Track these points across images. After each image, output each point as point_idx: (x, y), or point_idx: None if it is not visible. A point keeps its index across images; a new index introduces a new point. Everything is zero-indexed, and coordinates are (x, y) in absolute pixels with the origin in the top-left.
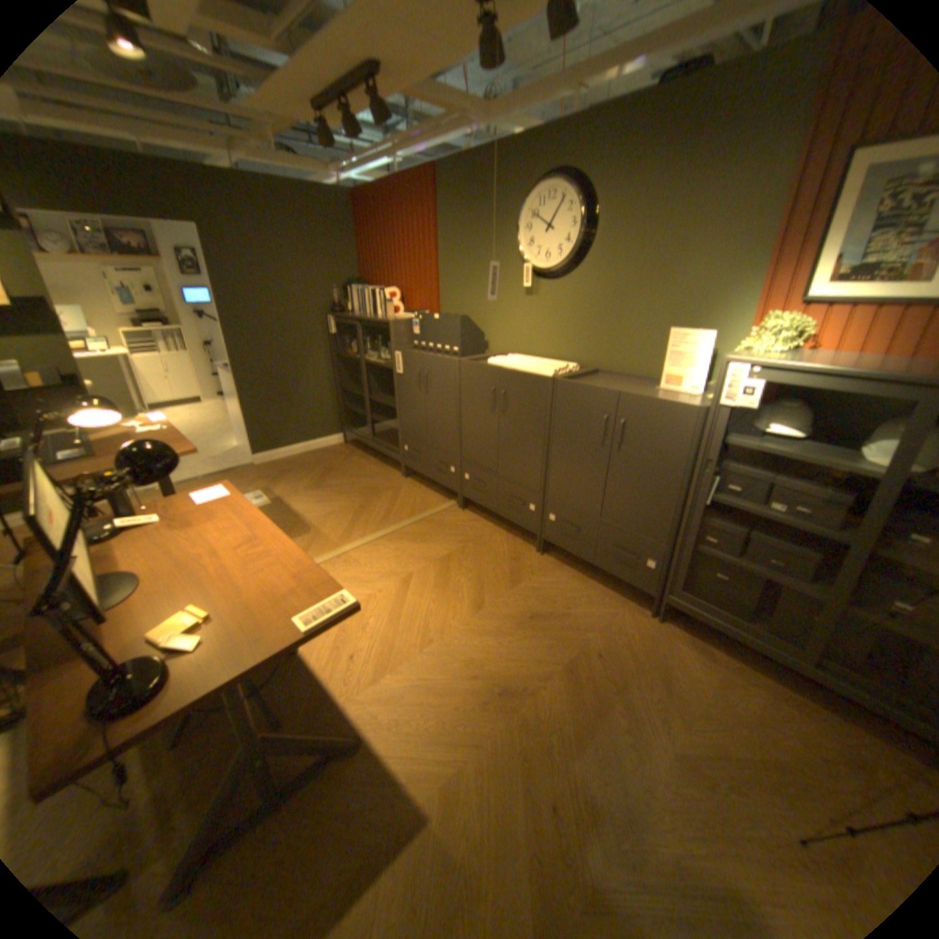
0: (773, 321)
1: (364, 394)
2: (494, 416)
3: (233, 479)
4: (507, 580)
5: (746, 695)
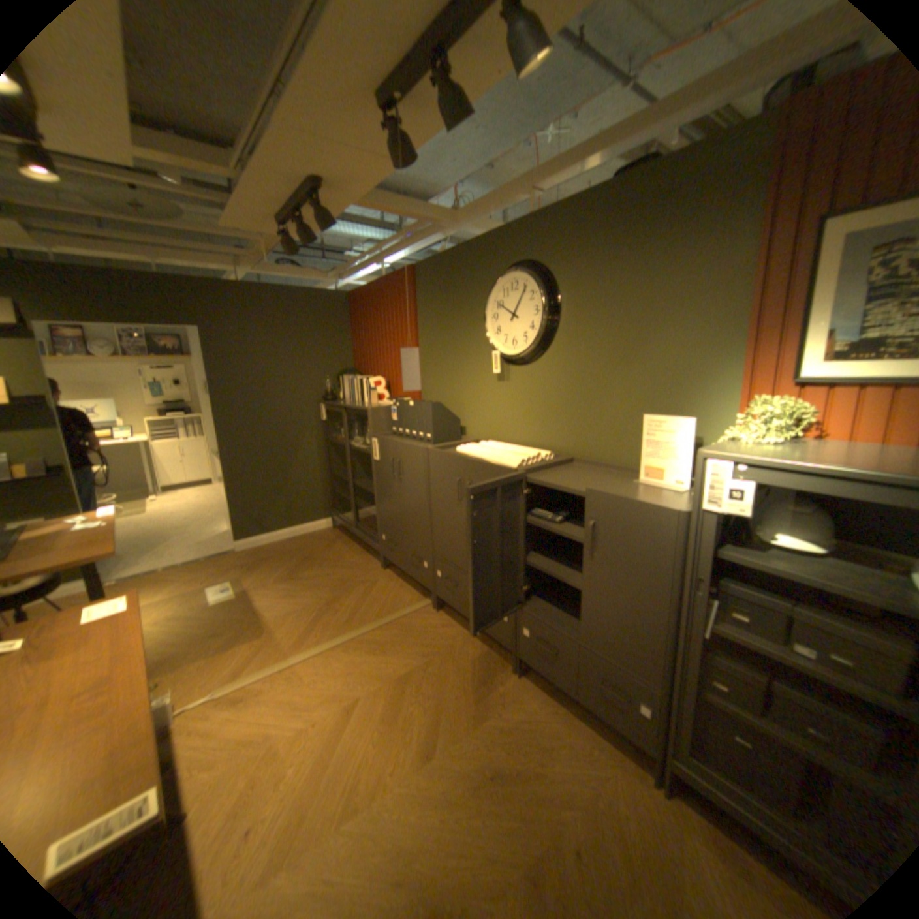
0: (759, 407)
1: (349, 479)
2: (461, 509)
3: (207, 567)
4: (470, 715)
5: None
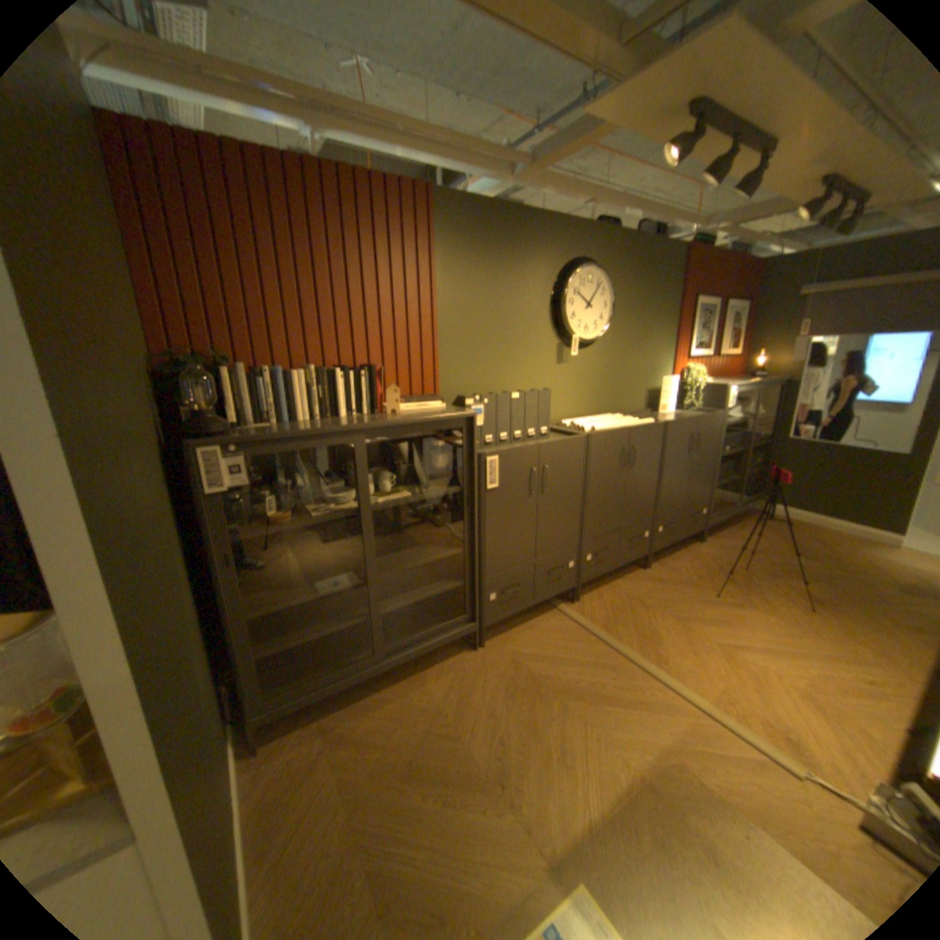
0: (695, 368)
1: (342, 586)
2: (622, 475)
3: None
4: (696, 589)
5: (746, 536)
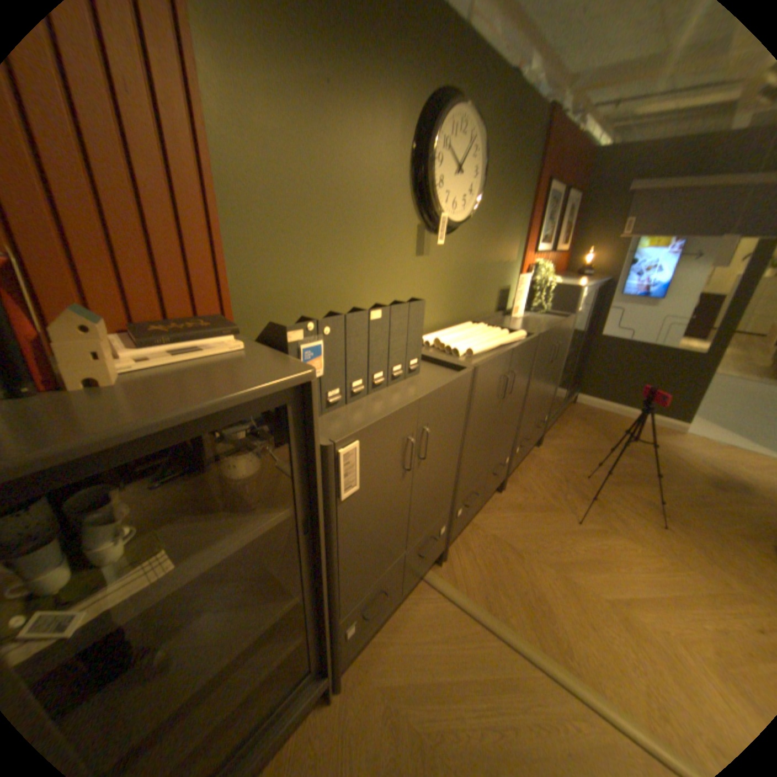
0: (544, 264)
1: None
2: (499, 407)
3: None
4: (556, 514)
5: (570, 432)
